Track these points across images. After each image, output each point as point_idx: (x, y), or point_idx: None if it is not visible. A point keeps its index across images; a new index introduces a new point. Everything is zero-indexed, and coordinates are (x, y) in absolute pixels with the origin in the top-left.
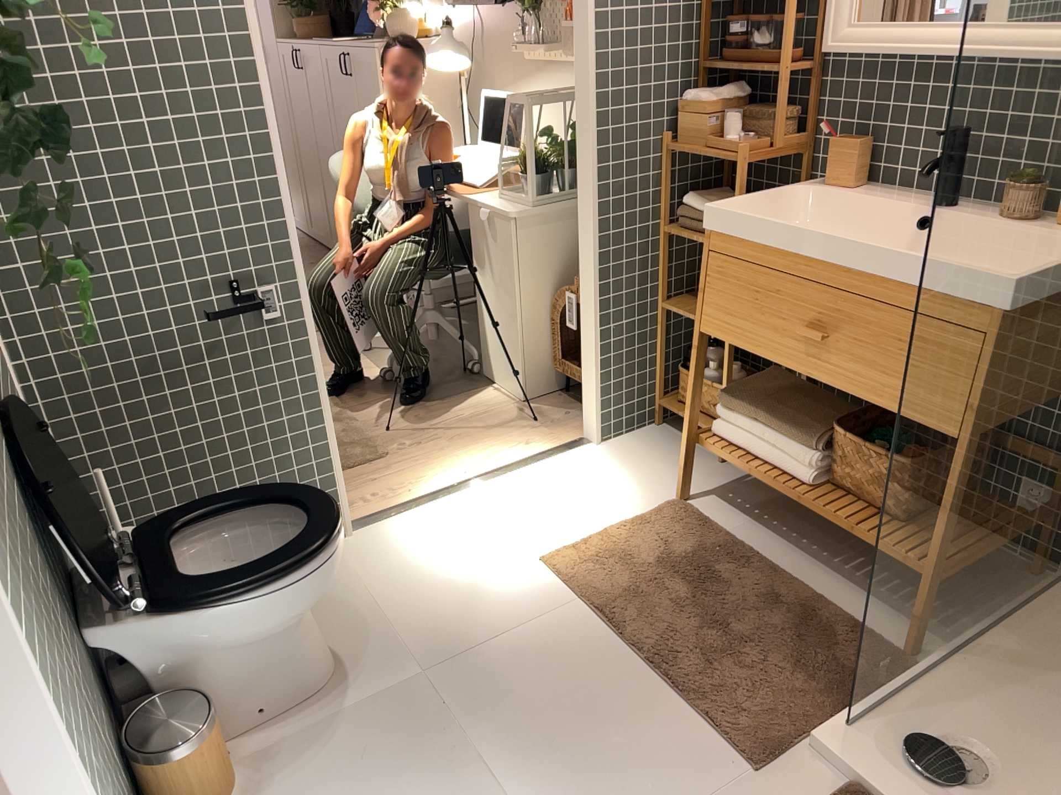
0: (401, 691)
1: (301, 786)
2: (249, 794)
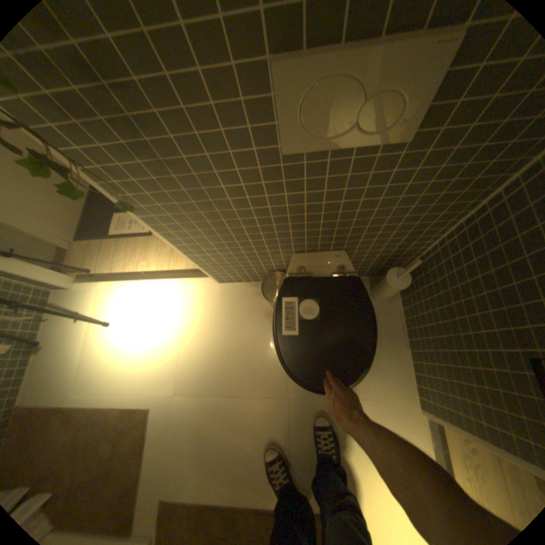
0: (282, 385)
1: (262, 332)
2: (269, 315)
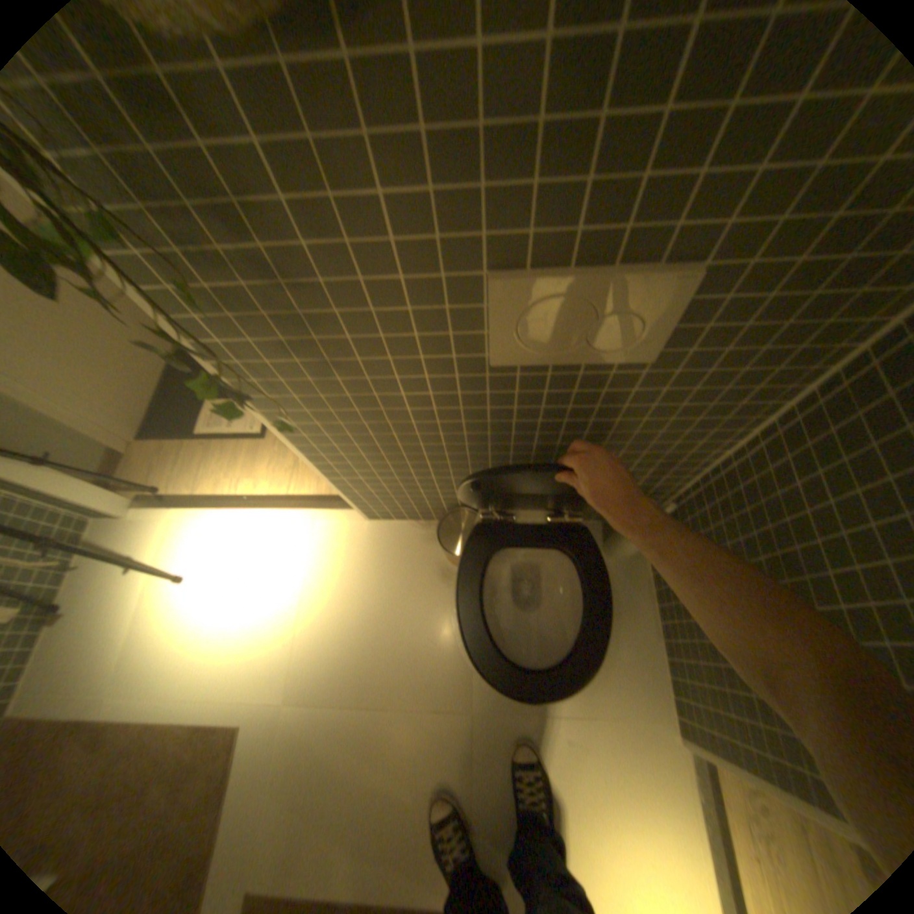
0: (463, 693)
1: (433, 603)
2: (445, 575)
